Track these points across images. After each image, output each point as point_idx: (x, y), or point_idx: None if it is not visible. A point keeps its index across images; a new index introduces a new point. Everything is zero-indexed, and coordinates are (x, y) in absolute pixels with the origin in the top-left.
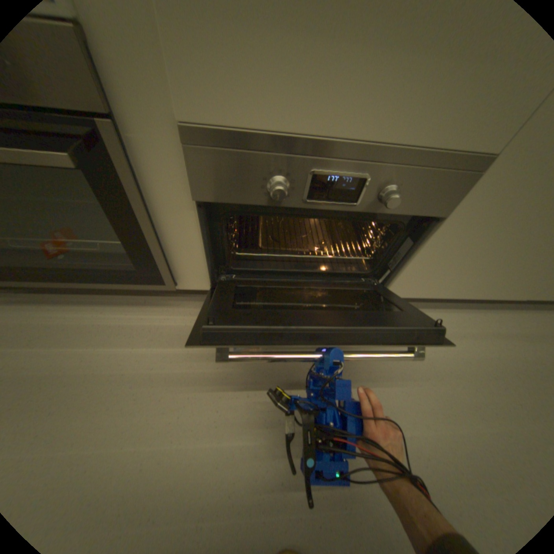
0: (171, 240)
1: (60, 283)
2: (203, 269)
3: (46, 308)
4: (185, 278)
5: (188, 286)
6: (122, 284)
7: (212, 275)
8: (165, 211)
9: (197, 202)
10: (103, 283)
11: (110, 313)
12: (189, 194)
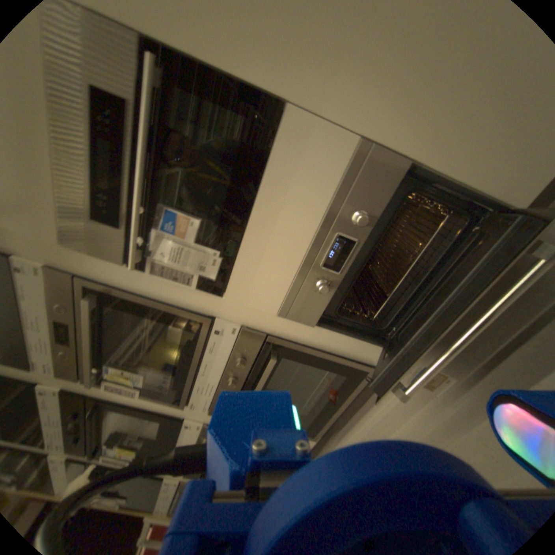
0: (336, 345)
1: (339, 410)
2: (367, 342)
3: (348, 430)
4: (370, 355)
5: (379, 359)
6: (359, 387)
7: (372, 342)
8: (314, 338)
9: (313, 323)
10: (352, 395)
11: (371, 410)
12: (309, 323)
